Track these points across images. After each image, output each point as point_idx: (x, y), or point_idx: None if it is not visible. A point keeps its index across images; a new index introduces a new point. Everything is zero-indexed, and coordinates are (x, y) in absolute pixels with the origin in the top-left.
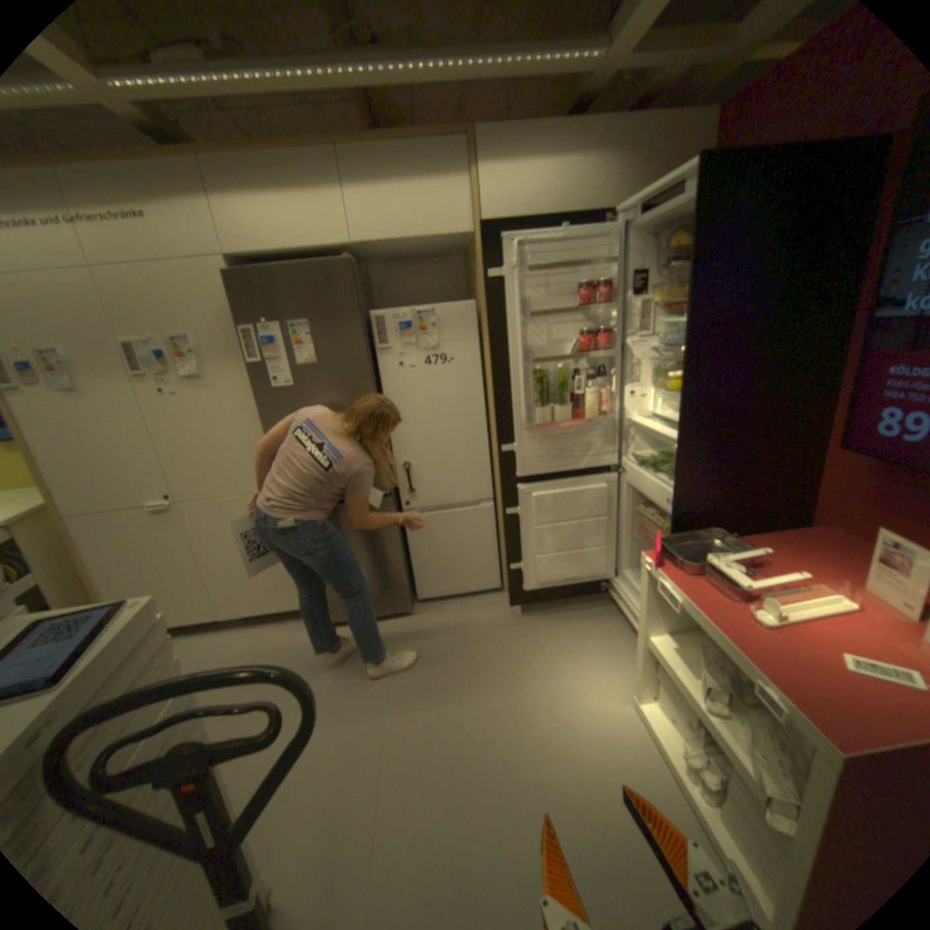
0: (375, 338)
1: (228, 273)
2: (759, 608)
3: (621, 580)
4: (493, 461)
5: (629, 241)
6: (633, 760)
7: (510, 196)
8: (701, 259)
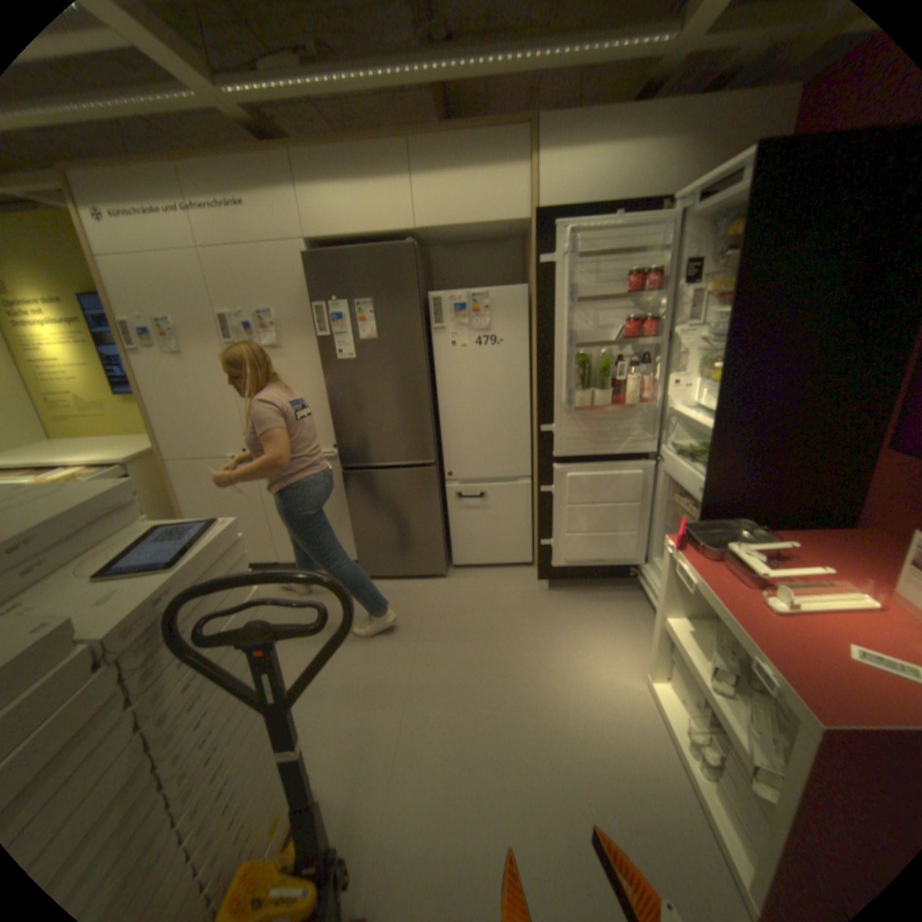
0: (431, 318)
1: (307, 256)
2: (775, 596)
3: (650, 567)
4: (533, 441)
5: (688, 228)
6: (639, 730)
7: (568, 183)
8: (752, 249)
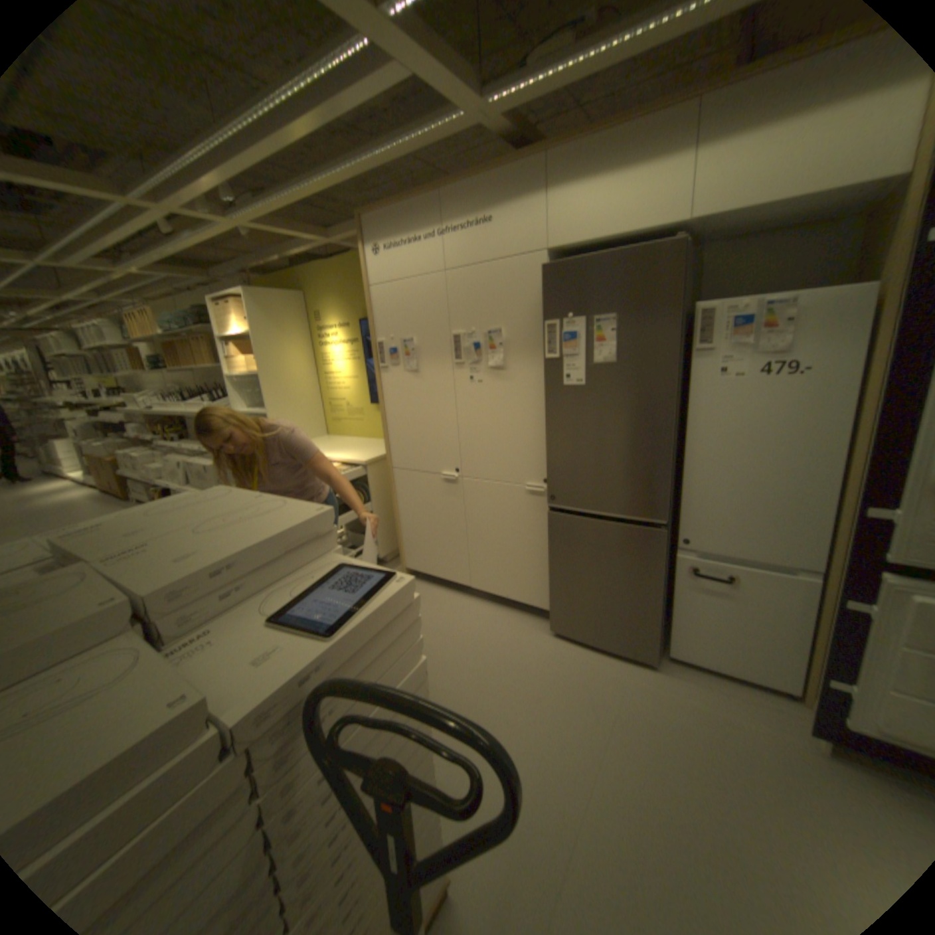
0: (694, 335)
1: (548, 268)
2: None
3: None
4: (840, 522)
5: None
6: None
7: None
8: None
